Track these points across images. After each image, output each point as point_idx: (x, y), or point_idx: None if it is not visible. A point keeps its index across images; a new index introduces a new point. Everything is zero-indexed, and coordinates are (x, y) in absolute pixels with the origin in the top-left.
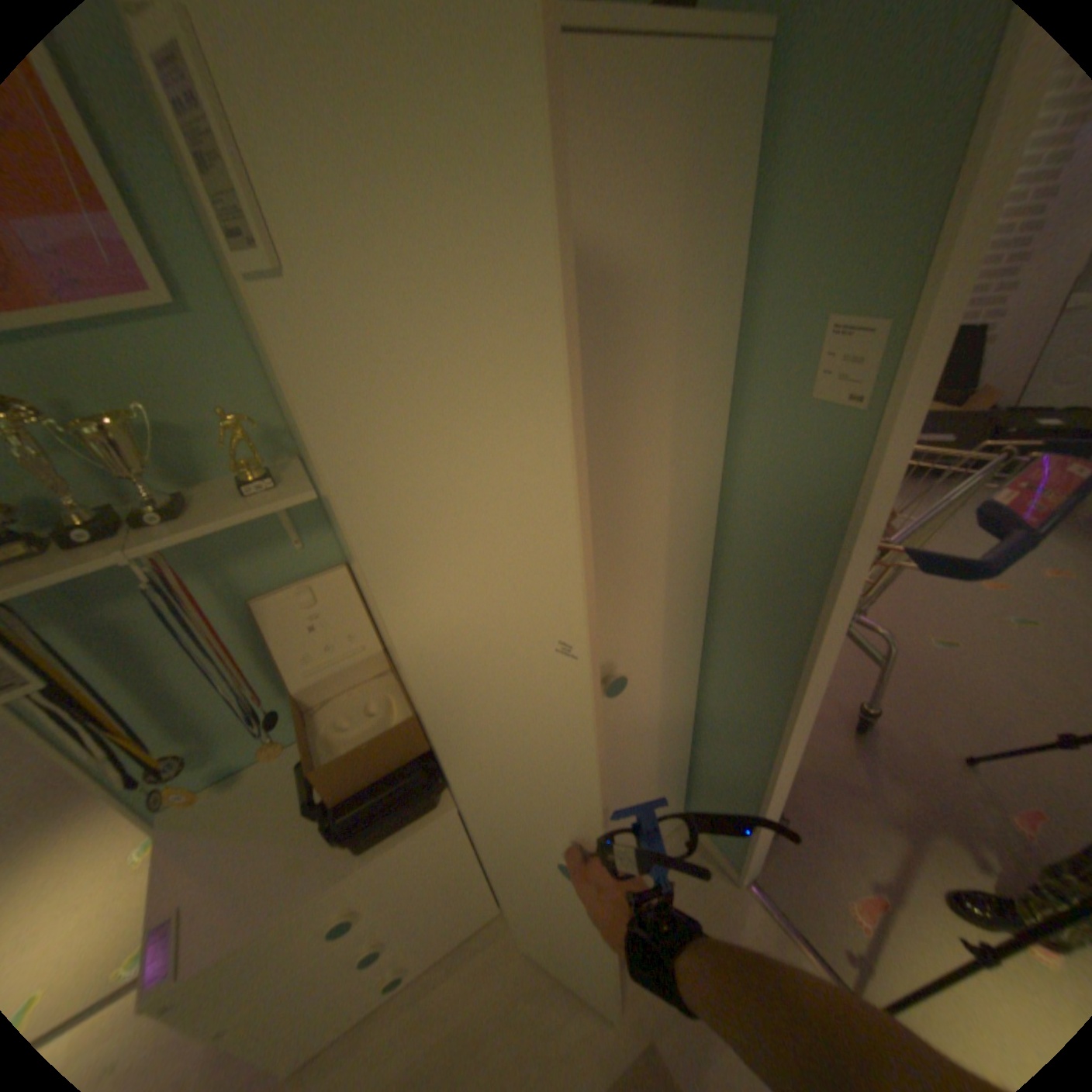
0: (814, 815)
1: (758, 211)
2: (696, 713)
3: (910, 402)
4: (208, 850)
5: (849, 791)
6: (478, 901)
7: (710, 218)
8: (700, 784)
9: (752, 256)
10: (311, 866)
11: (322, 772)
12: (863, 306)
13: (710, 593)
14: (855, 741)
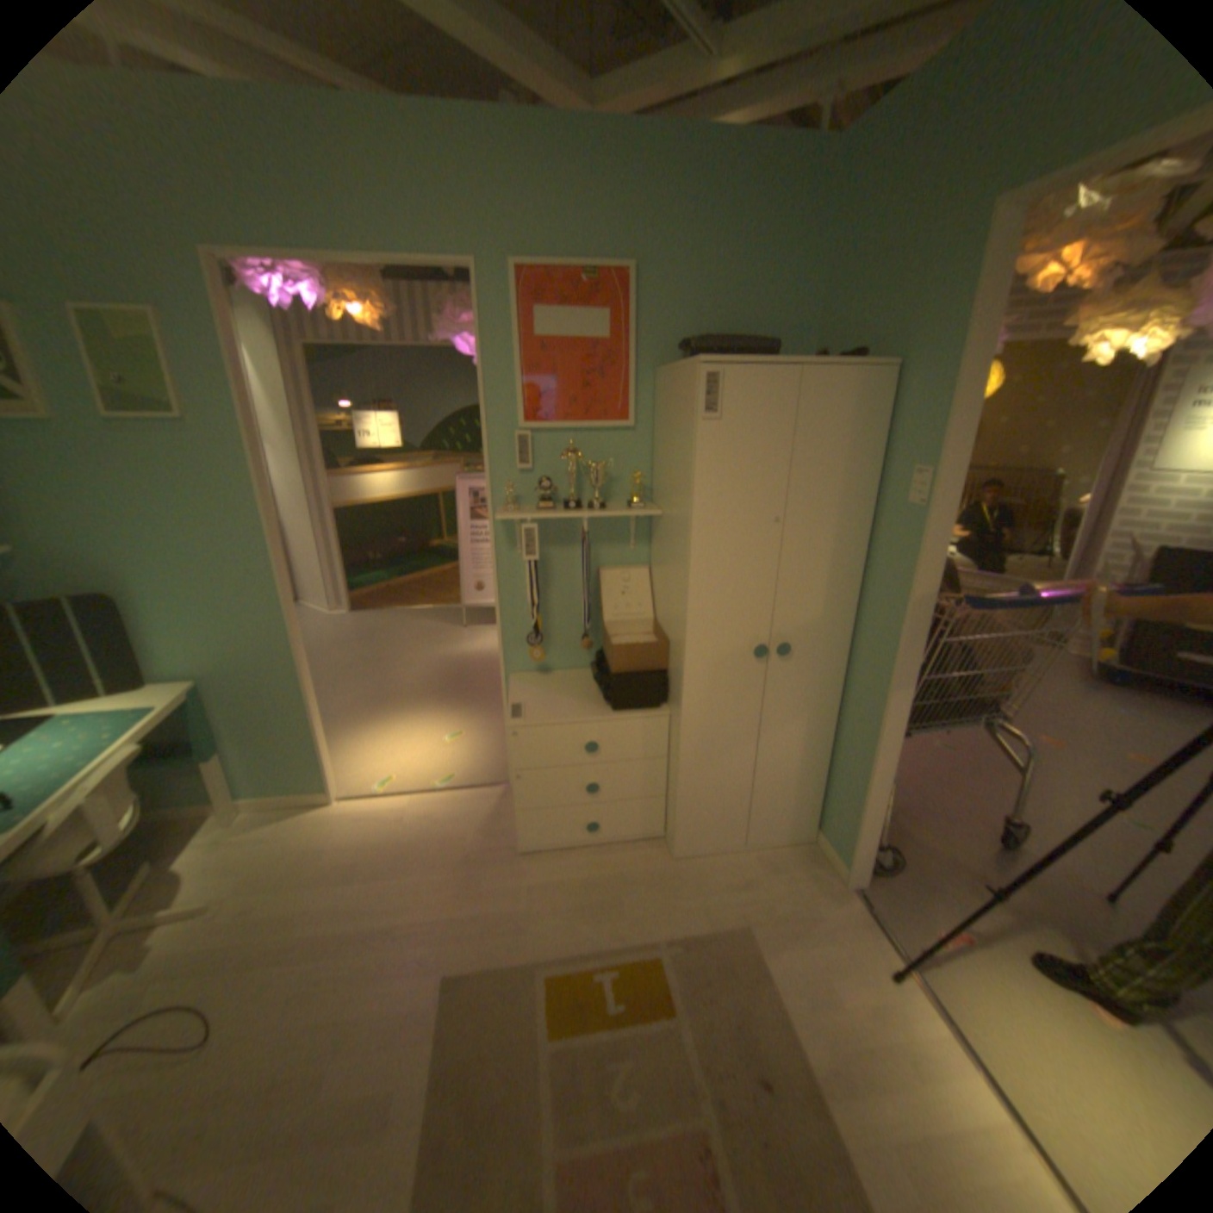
0: (933, 878)
1: (892, 422)
2: (838, 724)
3: (938, 503)
4: (536, 691)
5: (974, 877)
6: (656, 808)
7: (864, 423)
8: (834, 796)
9: (889, 440)
10: (588, 709)
11: (618, 648)
12: (925, 463)
13: (856, 624)
14: (998, 852)
